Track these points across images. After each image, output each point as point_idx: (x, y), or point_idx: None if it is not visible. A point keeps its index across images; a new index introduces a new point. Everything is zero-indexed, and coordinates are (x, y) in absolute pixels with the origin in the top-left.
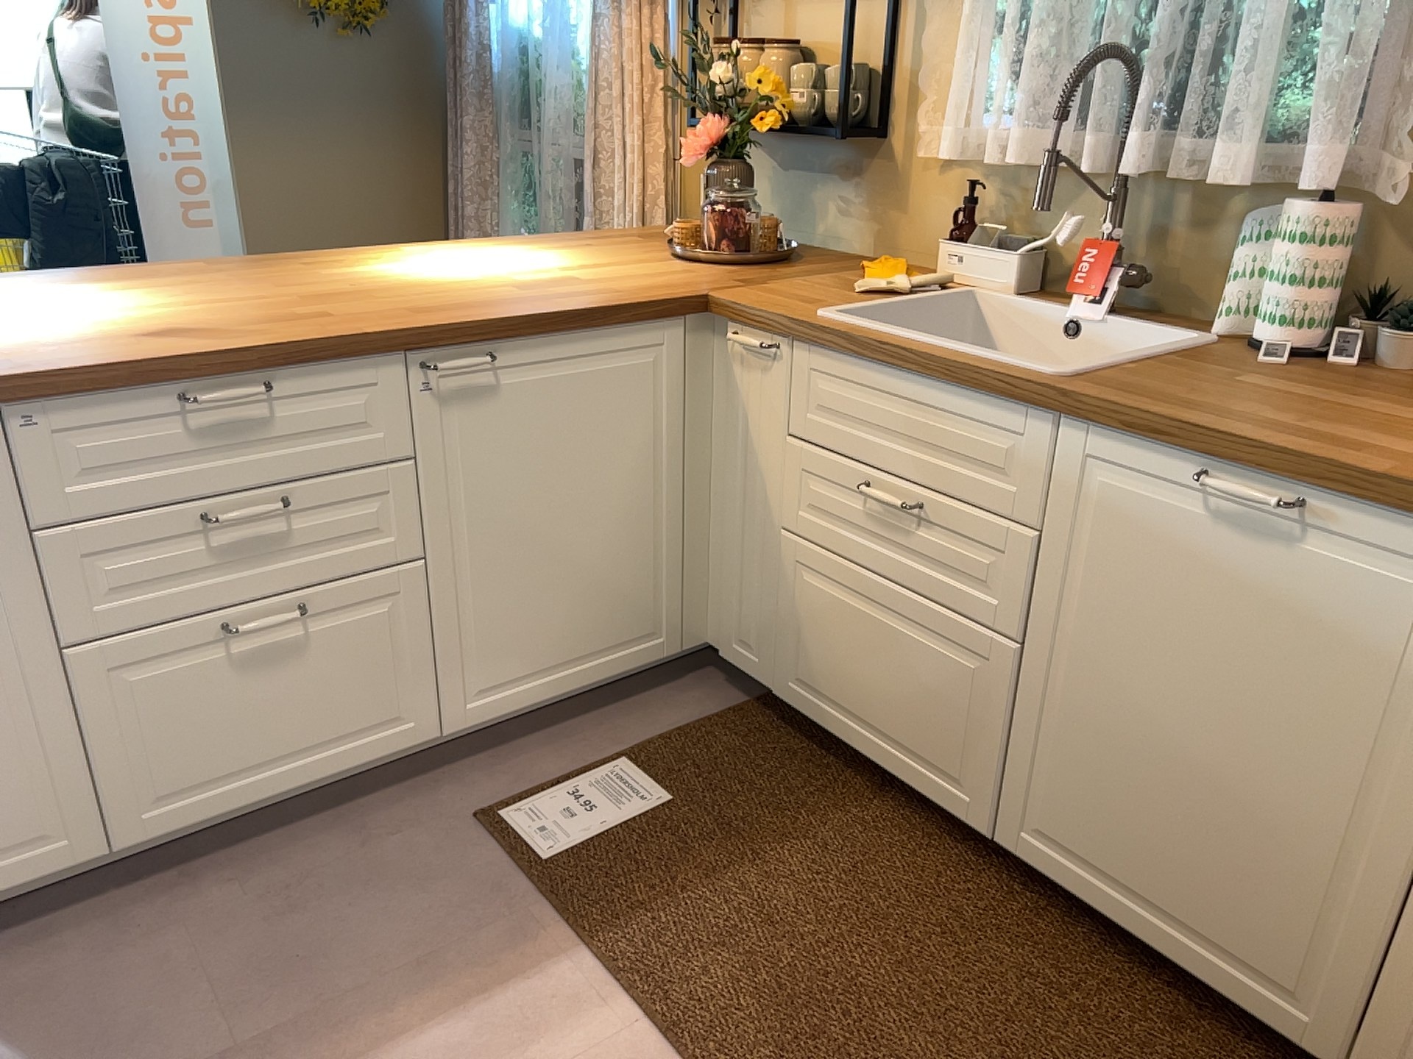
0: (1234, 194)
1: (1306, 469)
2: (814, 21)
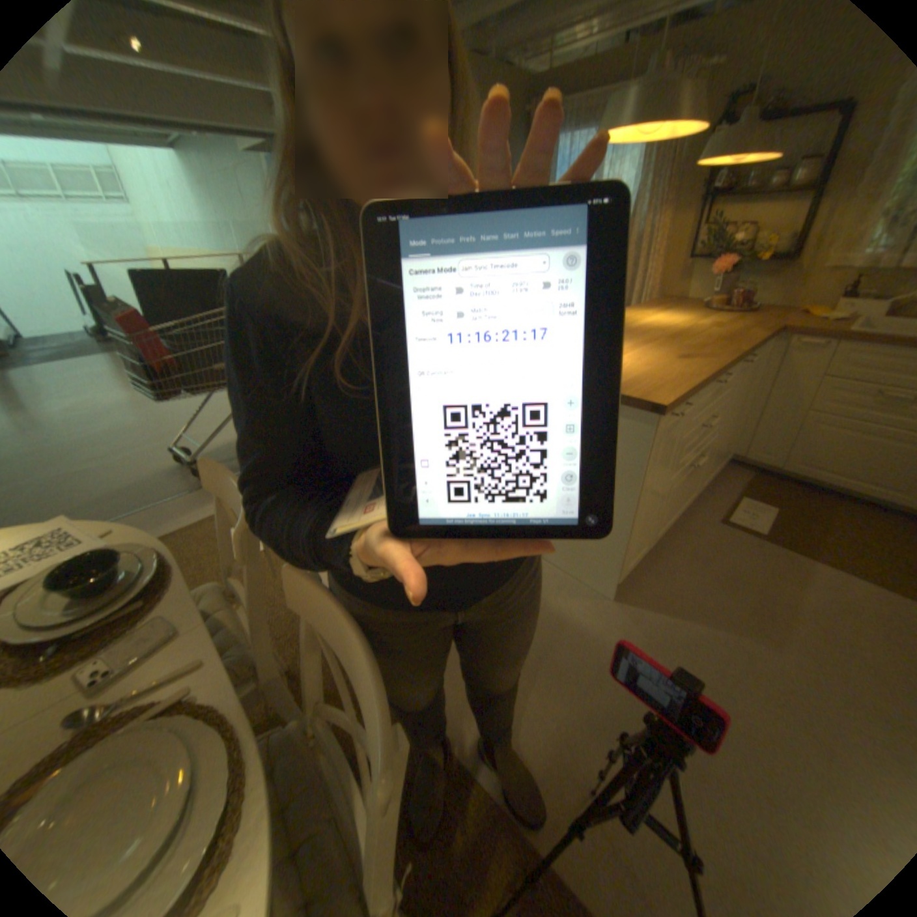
0: None
1: None
2: (761, 212)
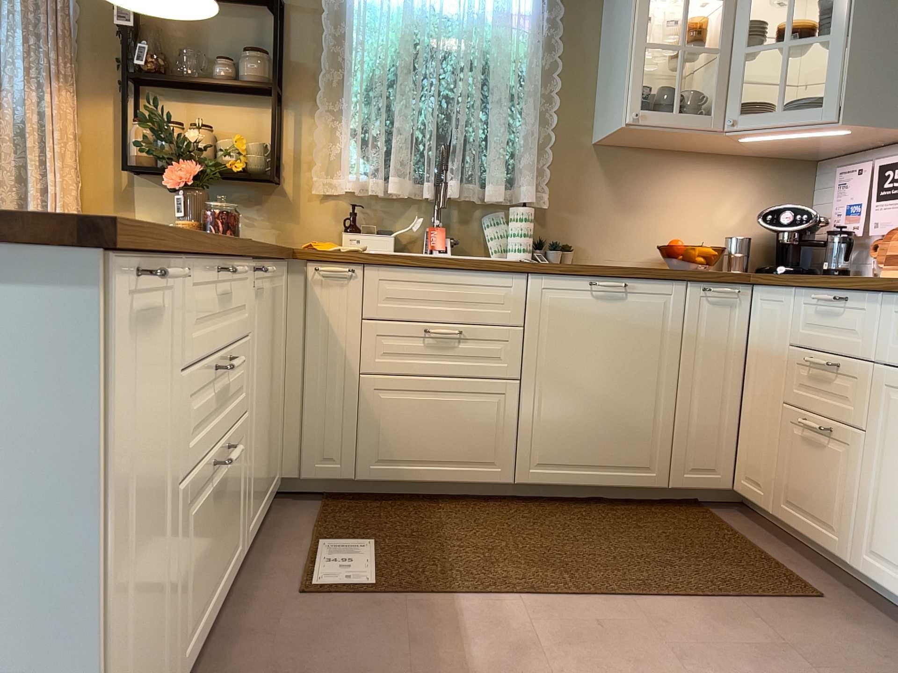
0: (478, 206)
1: (628, 271)
2: (217, 118)
